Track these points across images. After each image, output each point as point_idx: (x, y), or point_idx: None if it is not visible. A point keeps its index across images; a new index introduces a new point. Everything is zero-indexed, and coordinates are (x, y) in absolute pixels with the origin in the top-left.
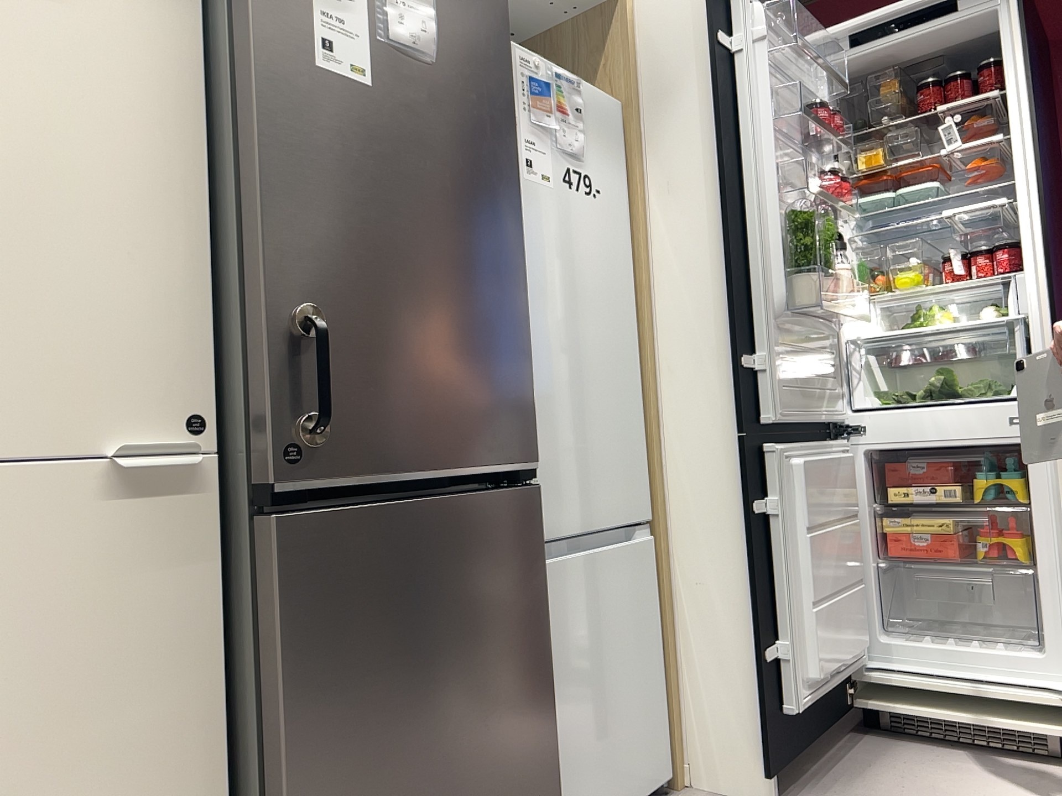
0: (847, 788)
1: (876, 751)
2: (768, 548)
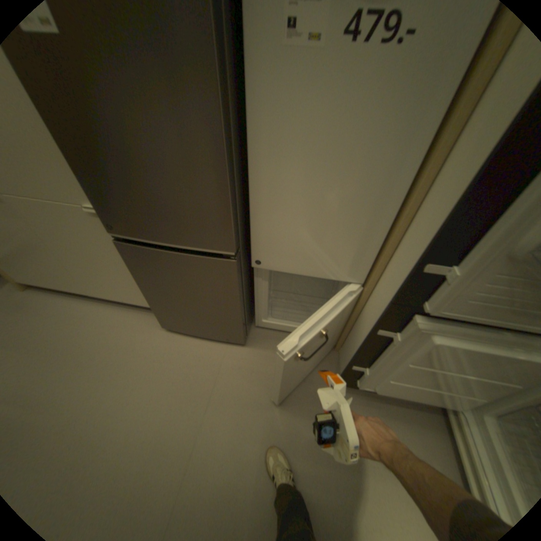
0: (372, 414)
1: (422, 422)
2: (383, 345)
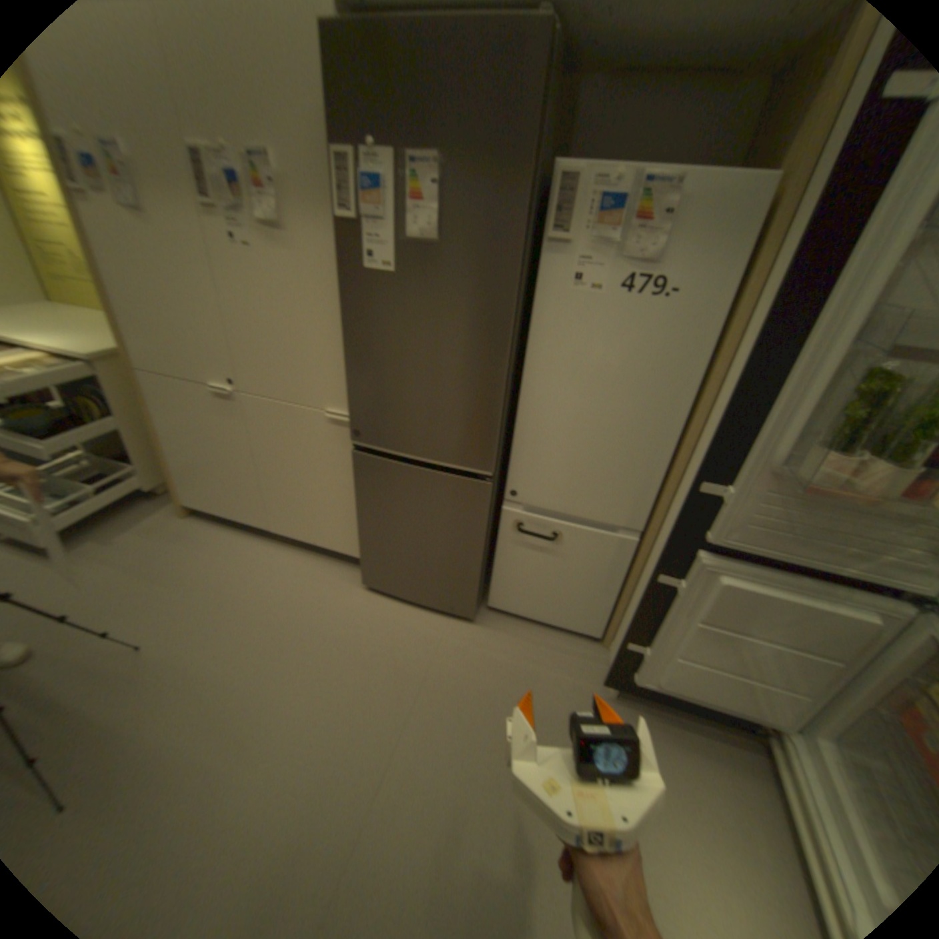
0: (658, 739)
1: (734, 762)
2: (666, 604)
